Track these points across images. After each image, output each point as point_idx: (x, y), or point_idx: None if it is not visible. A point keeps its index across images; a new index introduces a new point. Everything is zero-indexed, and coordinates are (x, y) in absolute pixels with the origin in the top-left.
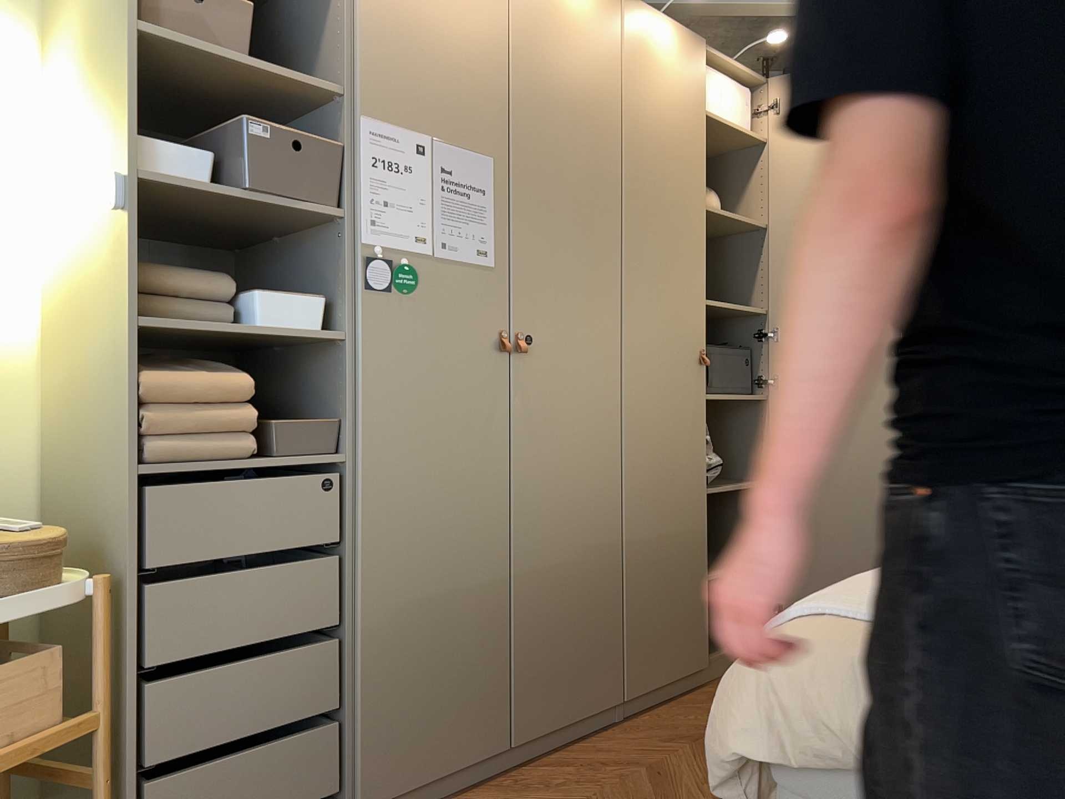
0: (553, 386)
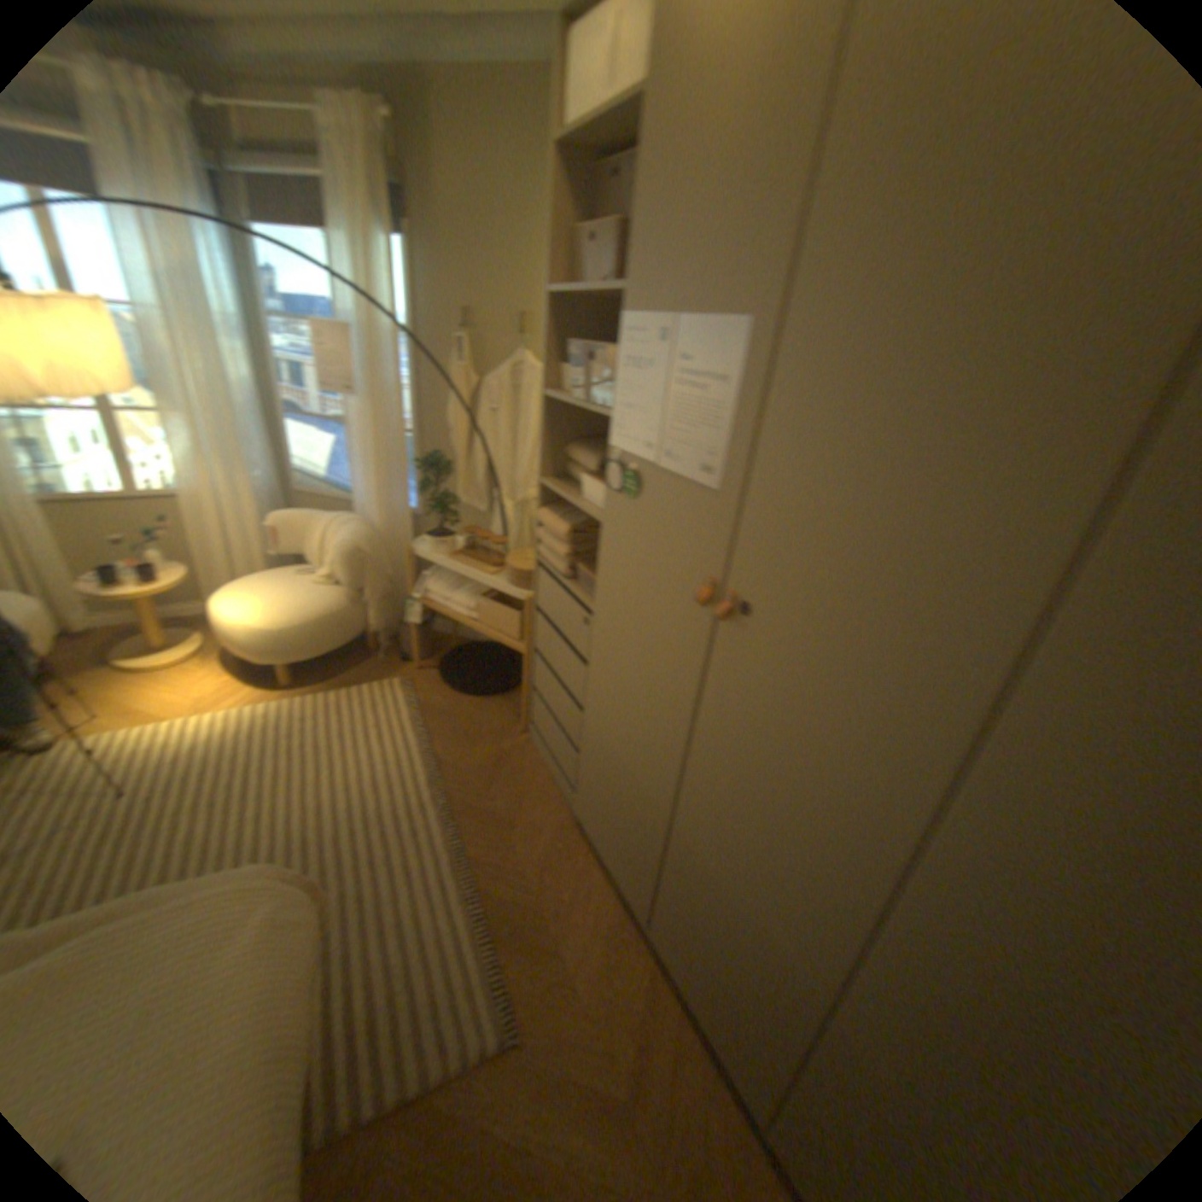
0: (762, 694)
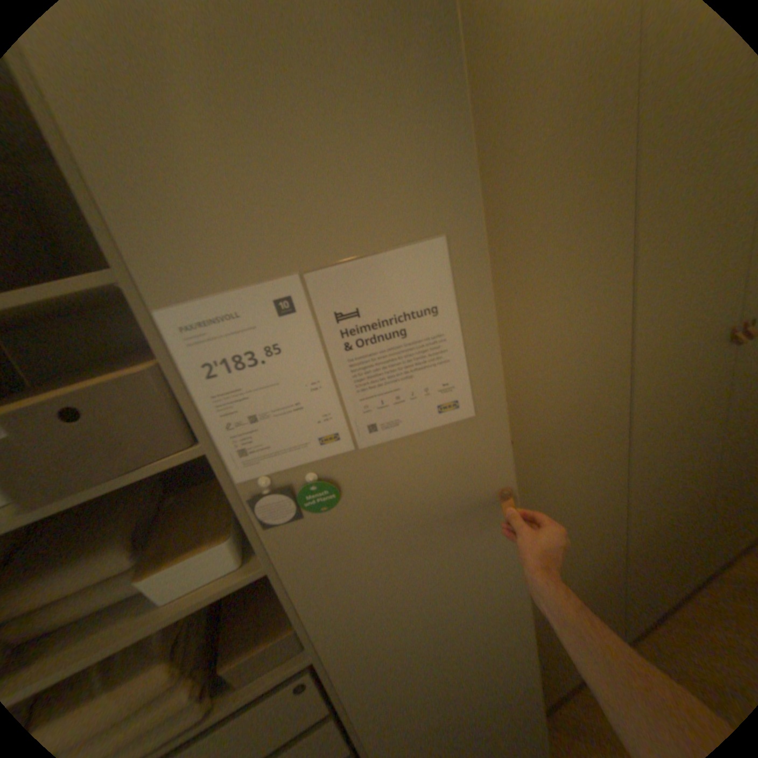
0: (542, 472)
